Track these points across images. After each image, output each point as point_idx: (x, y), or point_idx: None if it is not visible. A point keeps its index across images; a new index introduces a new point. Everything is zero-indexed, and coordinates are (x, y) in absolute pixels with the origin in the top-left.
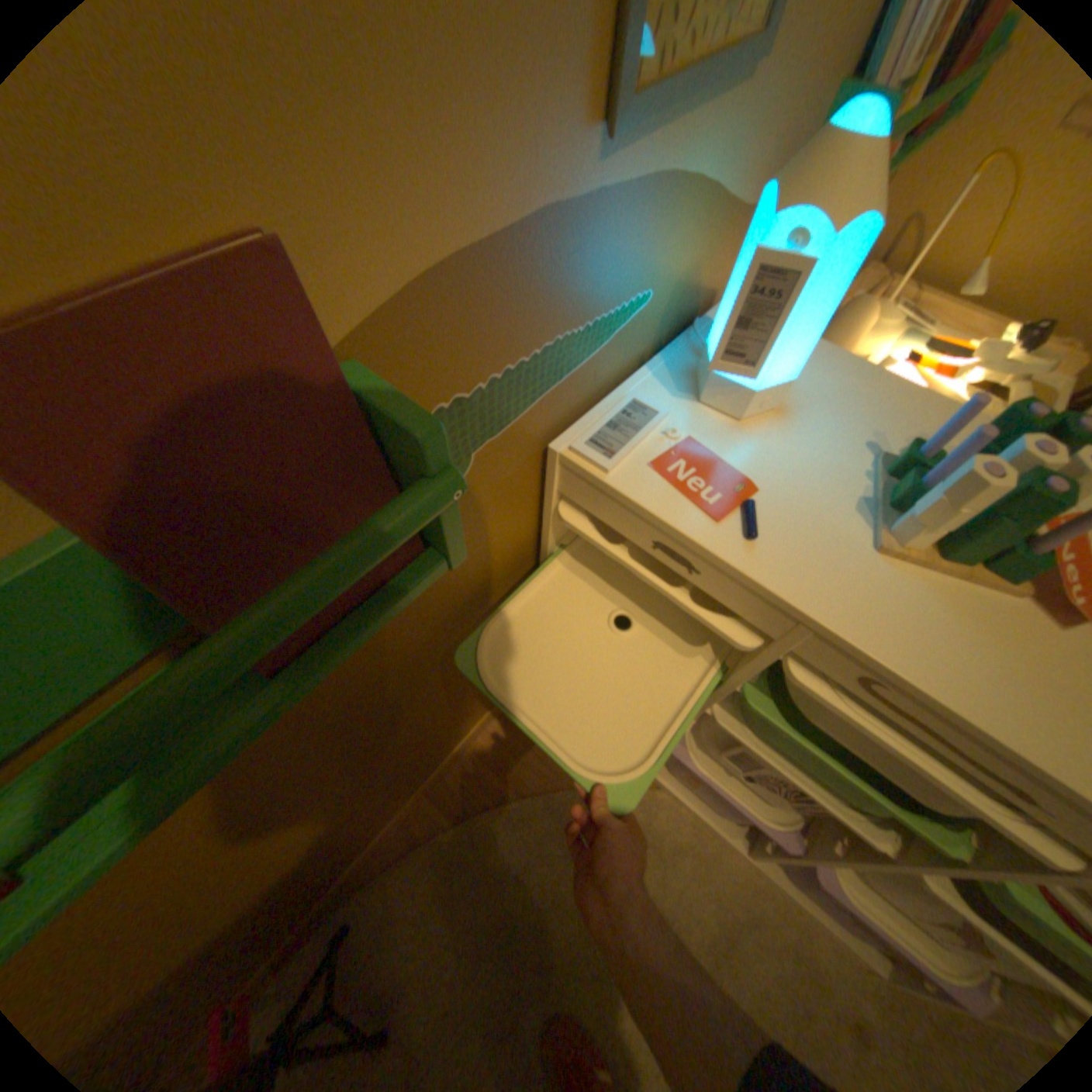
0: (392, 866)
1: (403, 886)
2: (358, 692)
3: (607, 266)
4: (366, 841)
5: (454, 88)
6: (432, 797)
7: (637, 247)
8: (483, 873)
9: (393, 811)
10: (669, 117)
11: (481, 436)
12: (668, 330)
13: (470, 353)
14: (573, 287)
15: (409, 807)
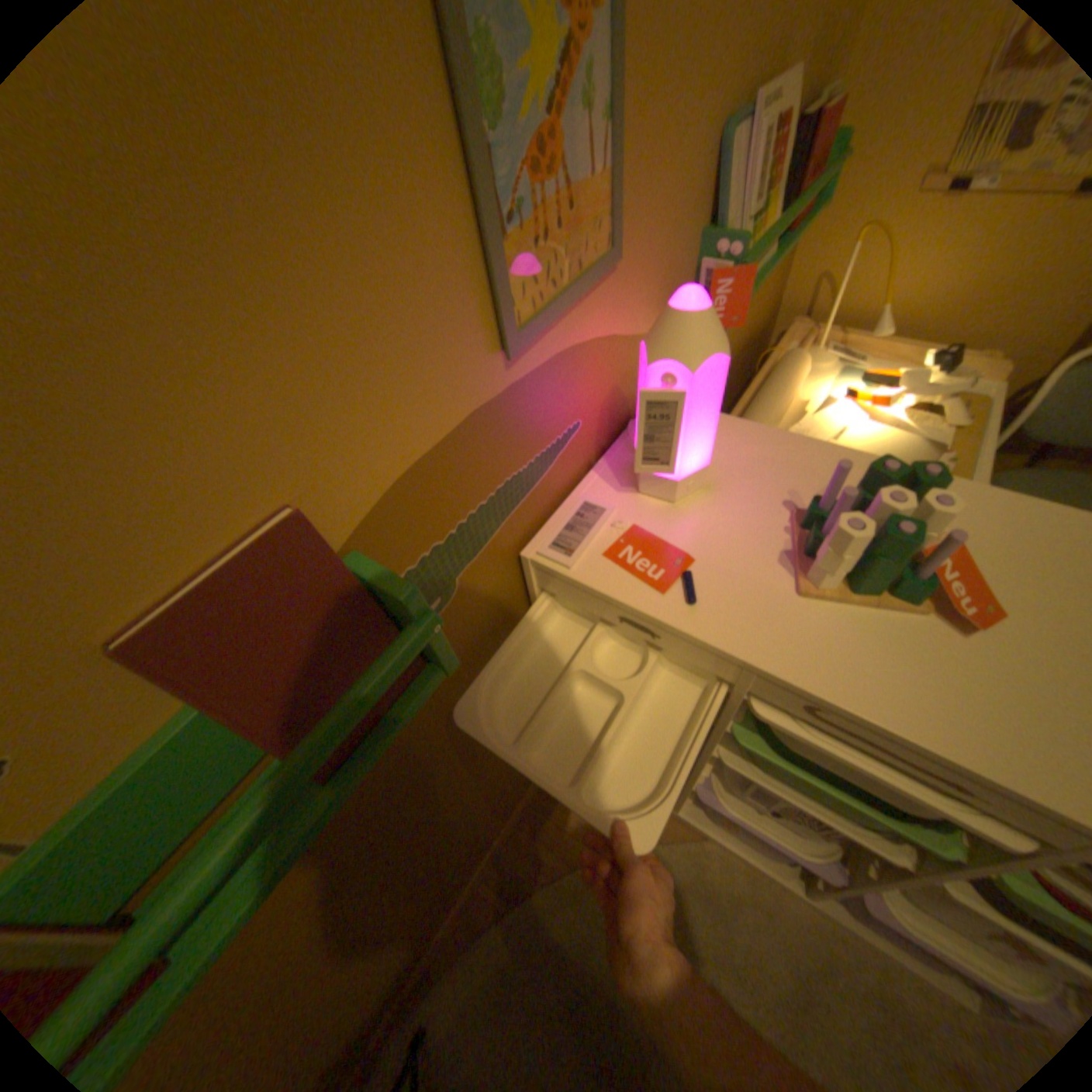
0: (459, 959)
1: (471, 979)
2: (396, 787)
3: (533, 423)
4: (429, 936)
5: (391, 388)
6: (488, 882)
7: (555, 401)
8: (547, 954)
9: (451, 901)
10: (551, 326)
11: (459, 565)
12: (606, 438)
13: (437, 516)
14: (509, 446)
15: (466, 895)
